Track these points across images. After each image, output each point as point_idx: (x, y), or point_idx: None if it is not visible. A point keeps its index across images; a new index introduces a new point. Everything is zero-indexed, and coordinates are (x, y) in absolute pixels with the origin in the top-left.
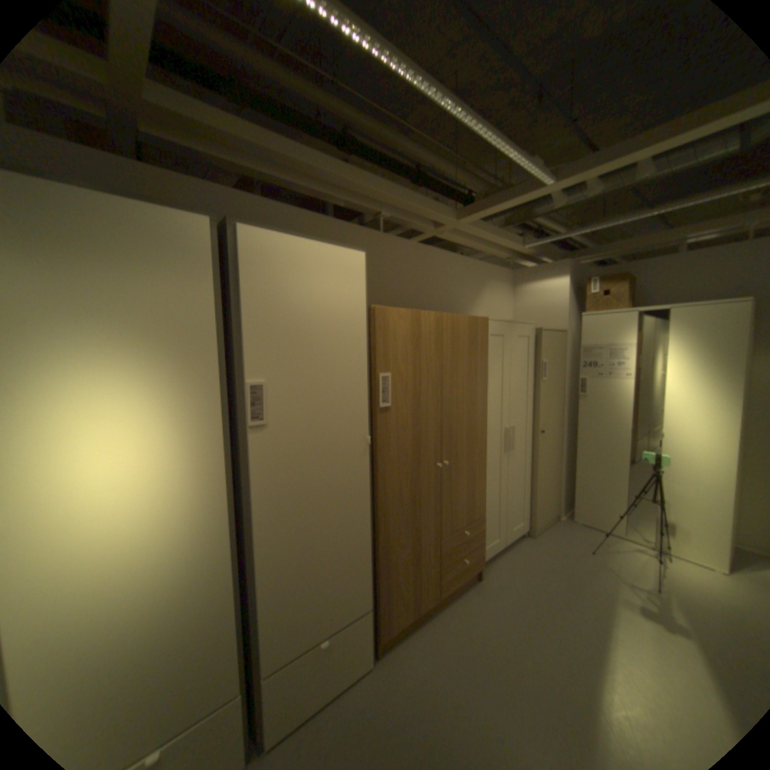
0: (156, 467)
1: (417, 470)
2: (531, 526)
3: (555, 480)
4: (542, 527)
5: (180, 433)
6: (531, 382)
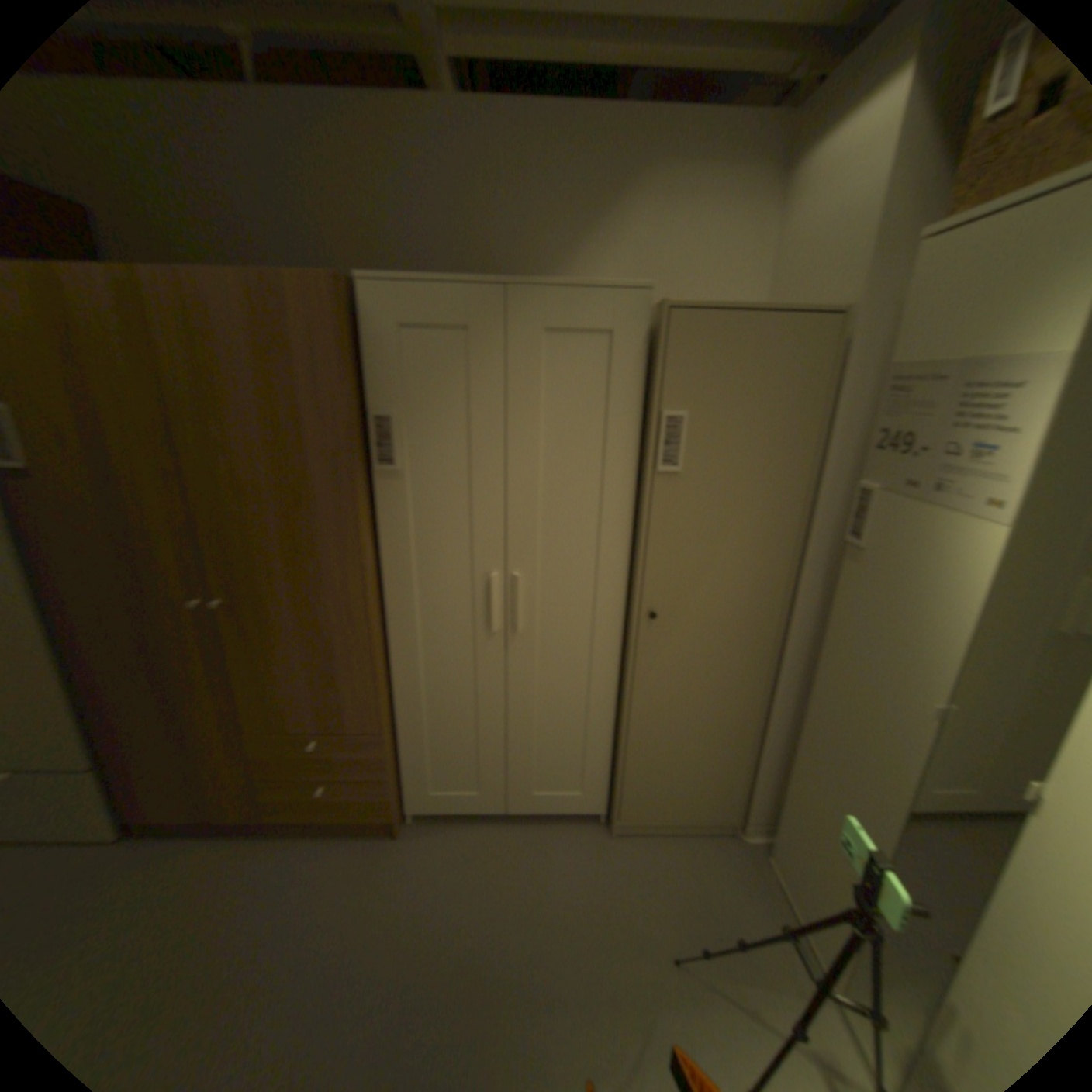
0: None
1: (130, 598)
2: (609, 808)
3: (716, 742)
4: (644, 824)
5: None
6: (621, 470)
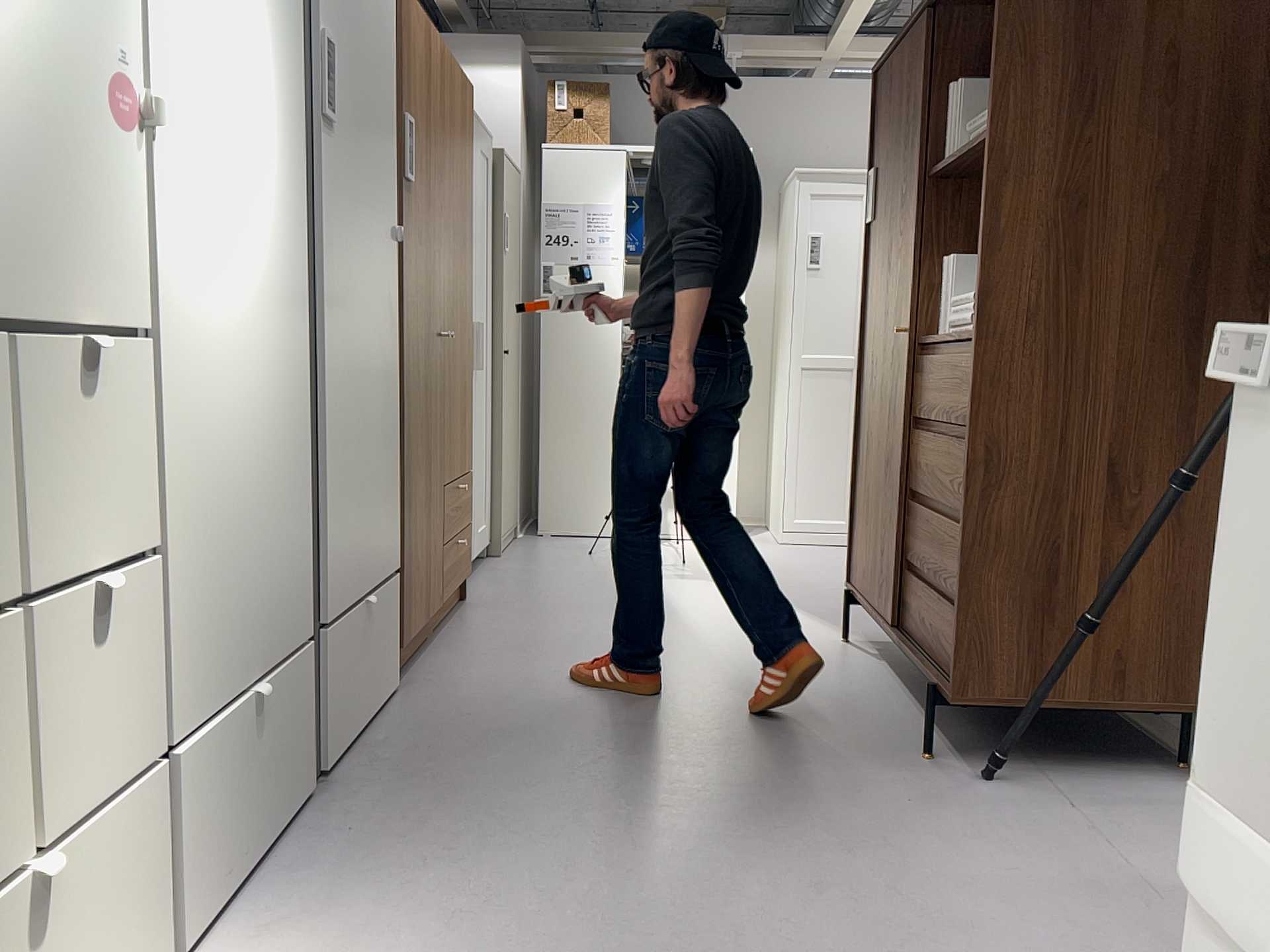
0: (256, 123)
1: (427, 328)
2: (492, 534)
3: (513, 453)
4: (505, 538)
5: (272, 75)
6: (490, 250)
